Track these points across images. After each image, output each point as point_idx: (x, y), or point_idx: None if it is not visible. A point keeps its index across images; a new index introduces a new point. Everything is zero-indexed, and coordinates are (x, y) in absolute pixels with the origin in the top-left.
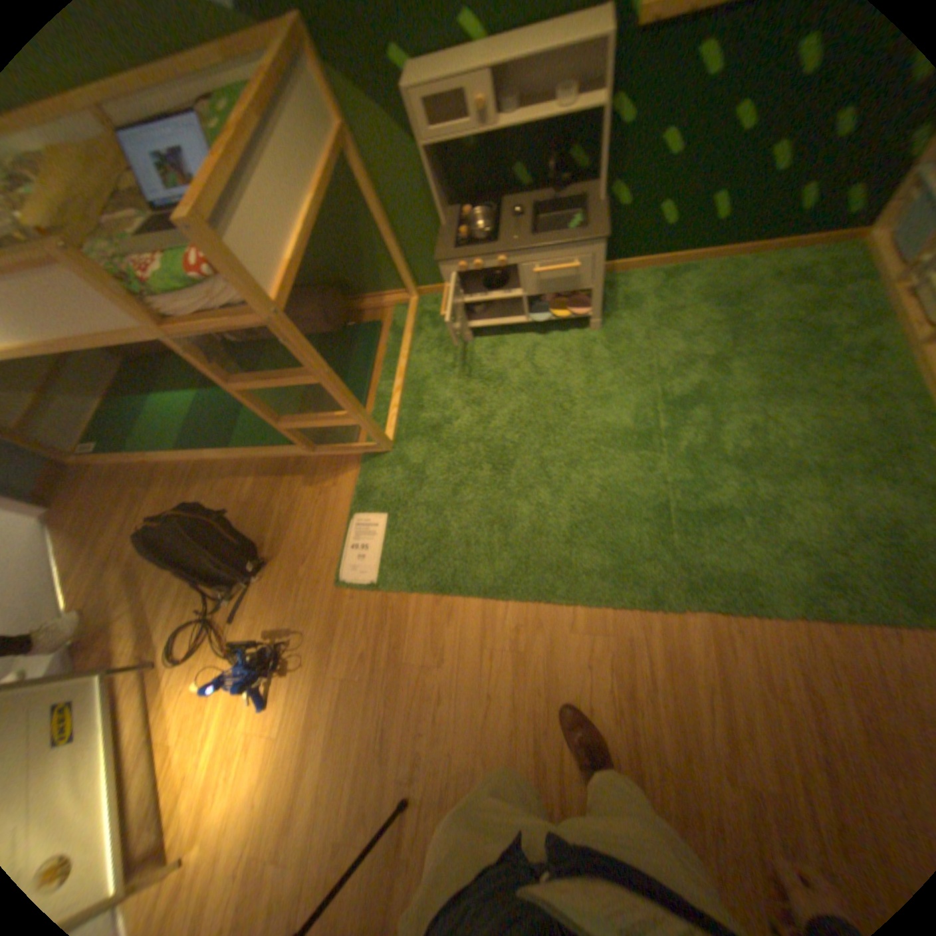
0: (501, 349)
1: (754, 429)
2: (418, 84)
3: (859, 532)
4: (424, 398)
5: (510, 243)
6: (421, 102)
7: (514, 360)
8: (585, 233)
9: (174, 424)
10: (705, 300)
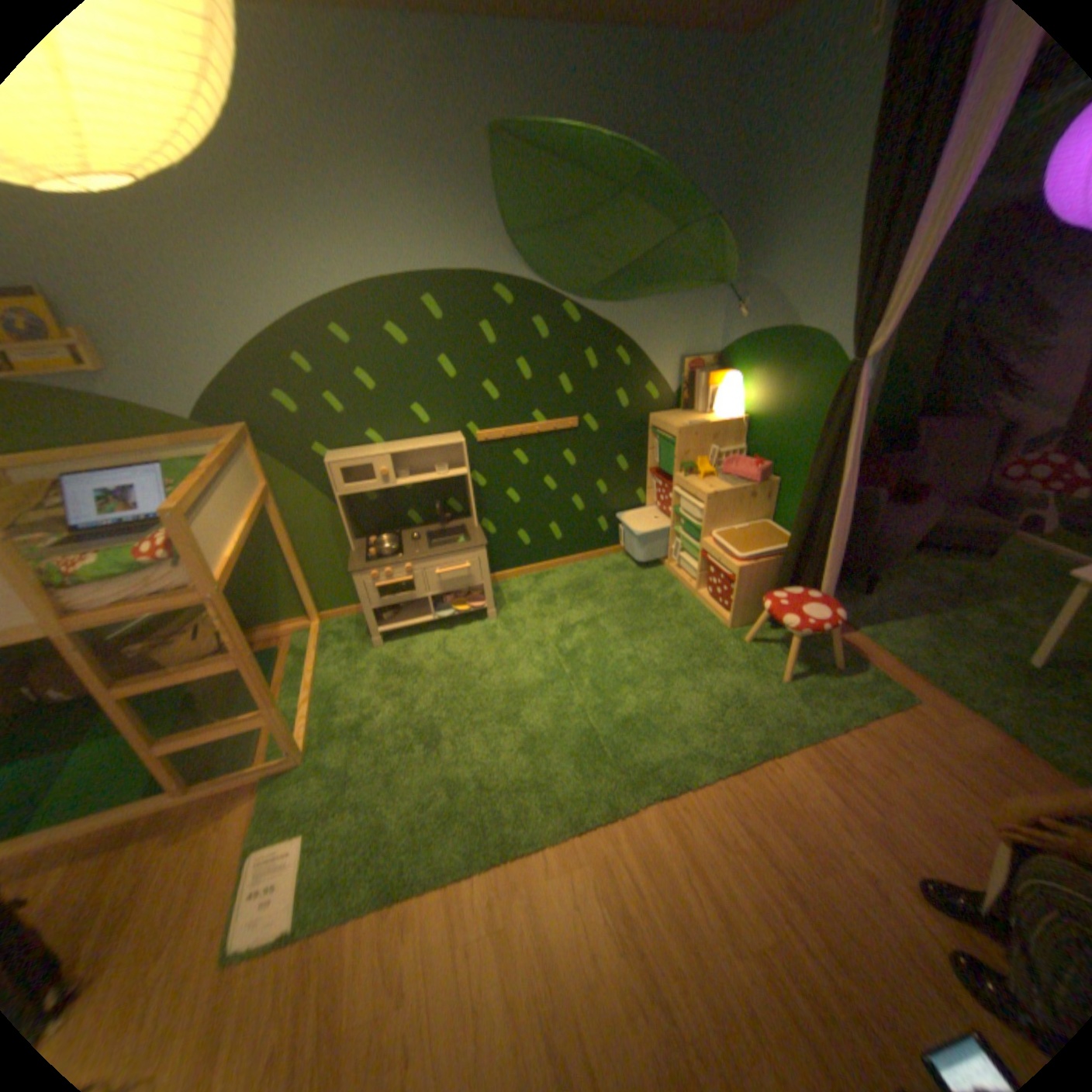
0: (412, 647)
1: (629, 658)
2: (338, 461)
3: (720, 704)
4: (336, 704)
5: (413, 554)
6: (340, 471)
7: (427, 653)
8: (470, 544)
9: None
10: (566, 589)
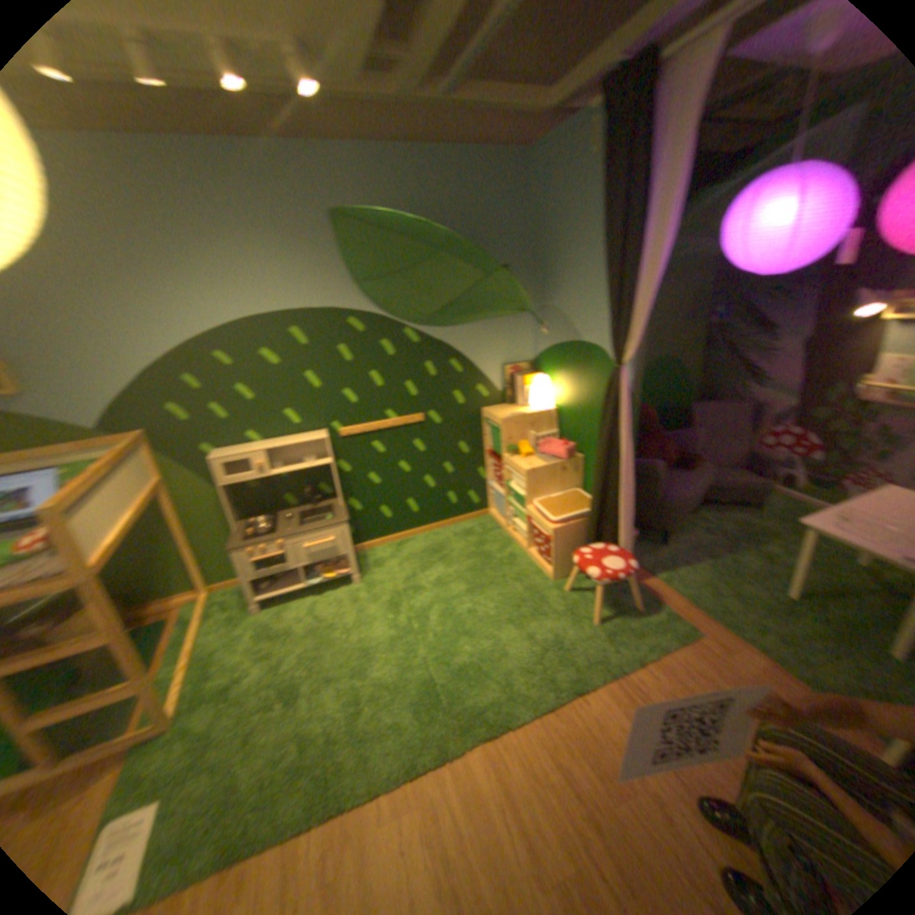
0: (284, 613)
1: (468, 612)
2: (218, 458)
3: (541, 648)
4: (208, 672)
5: (283, 532)
6: (219, 466)
7: (296, 618)
8: (332, 521)
9: None
10: (421, 553)
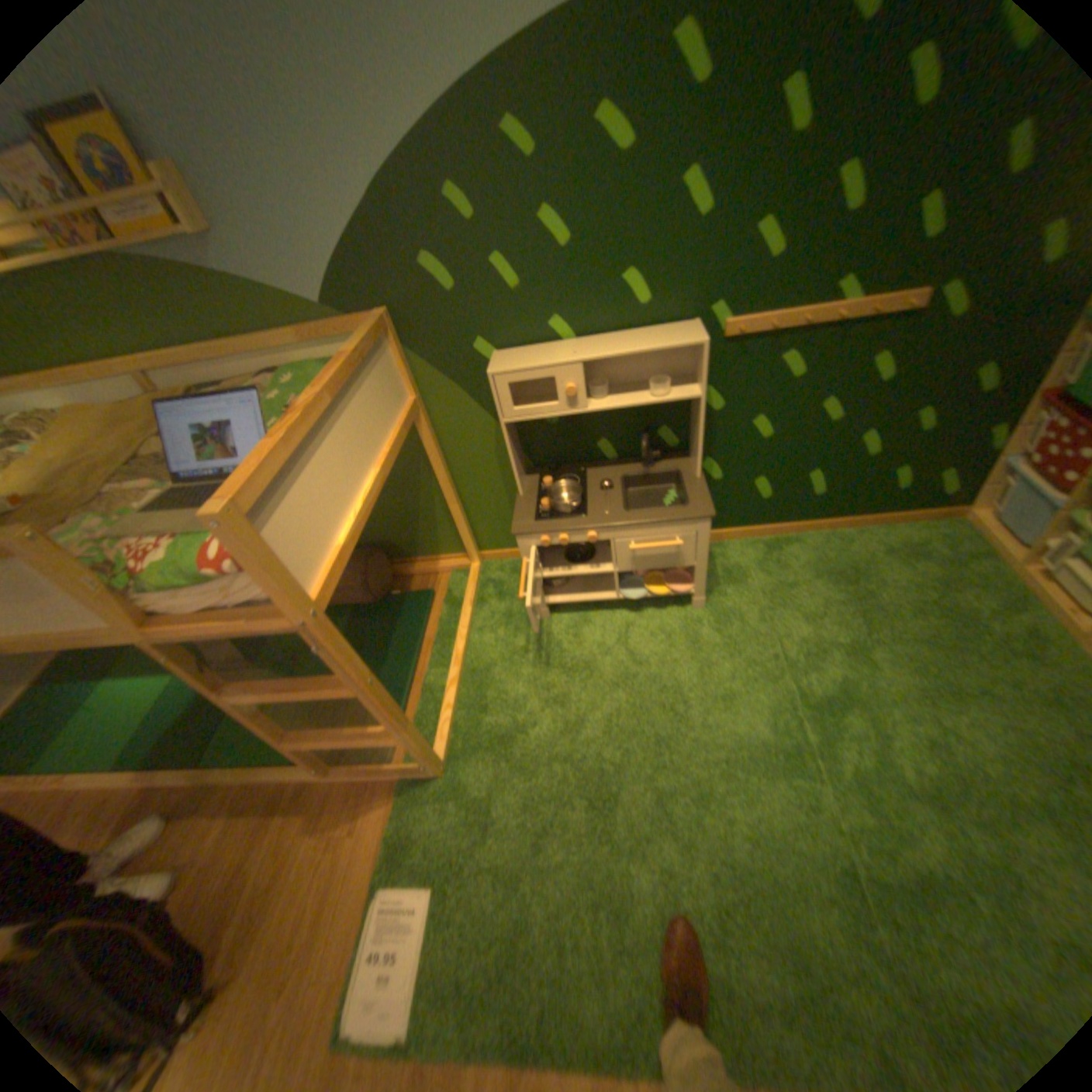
0: (584, 627)
1: (933, 745)
2: (505, 370)
3: None
4: (487, 694)
5: (600, 516)
6: (507, 386)
7: (602, 643)
8: (686, 509)
9: (125, 727)
10: (817, 575)
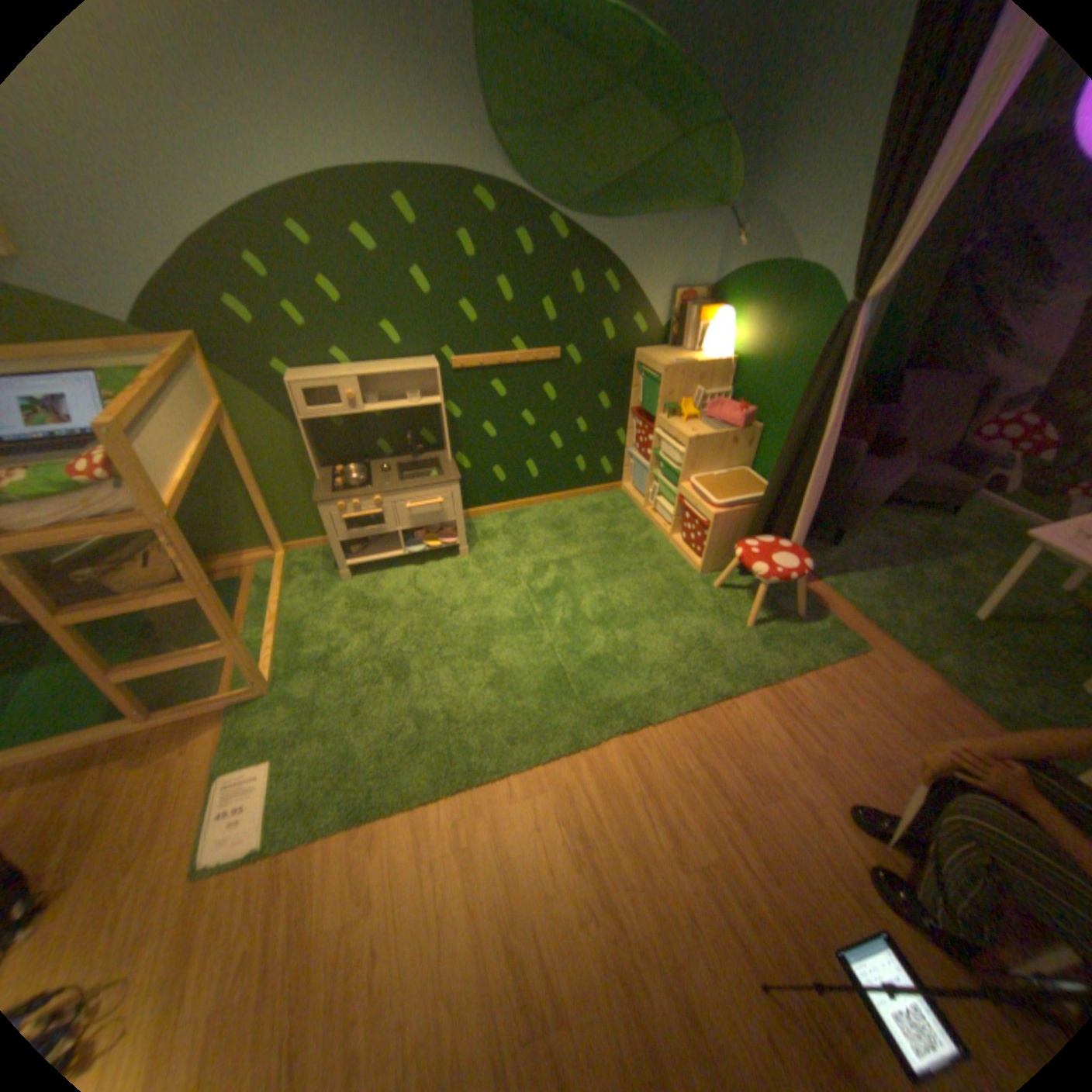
0: (381, 582)
1: (599, 599)
2: (299, 381)
3: (685, 646)
4: (302, 637)
5: (382, 487)
6: (301, 392)
7: (396, 588)
8: (442, 478)
9: None
10: (540, 529)
